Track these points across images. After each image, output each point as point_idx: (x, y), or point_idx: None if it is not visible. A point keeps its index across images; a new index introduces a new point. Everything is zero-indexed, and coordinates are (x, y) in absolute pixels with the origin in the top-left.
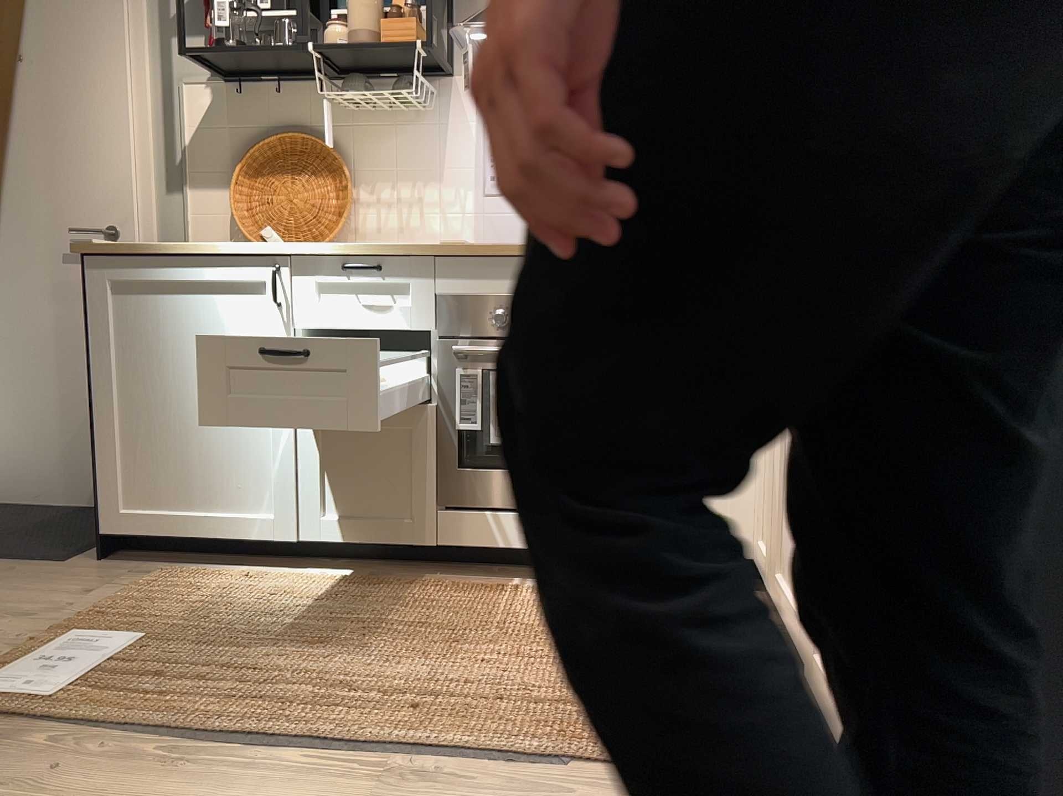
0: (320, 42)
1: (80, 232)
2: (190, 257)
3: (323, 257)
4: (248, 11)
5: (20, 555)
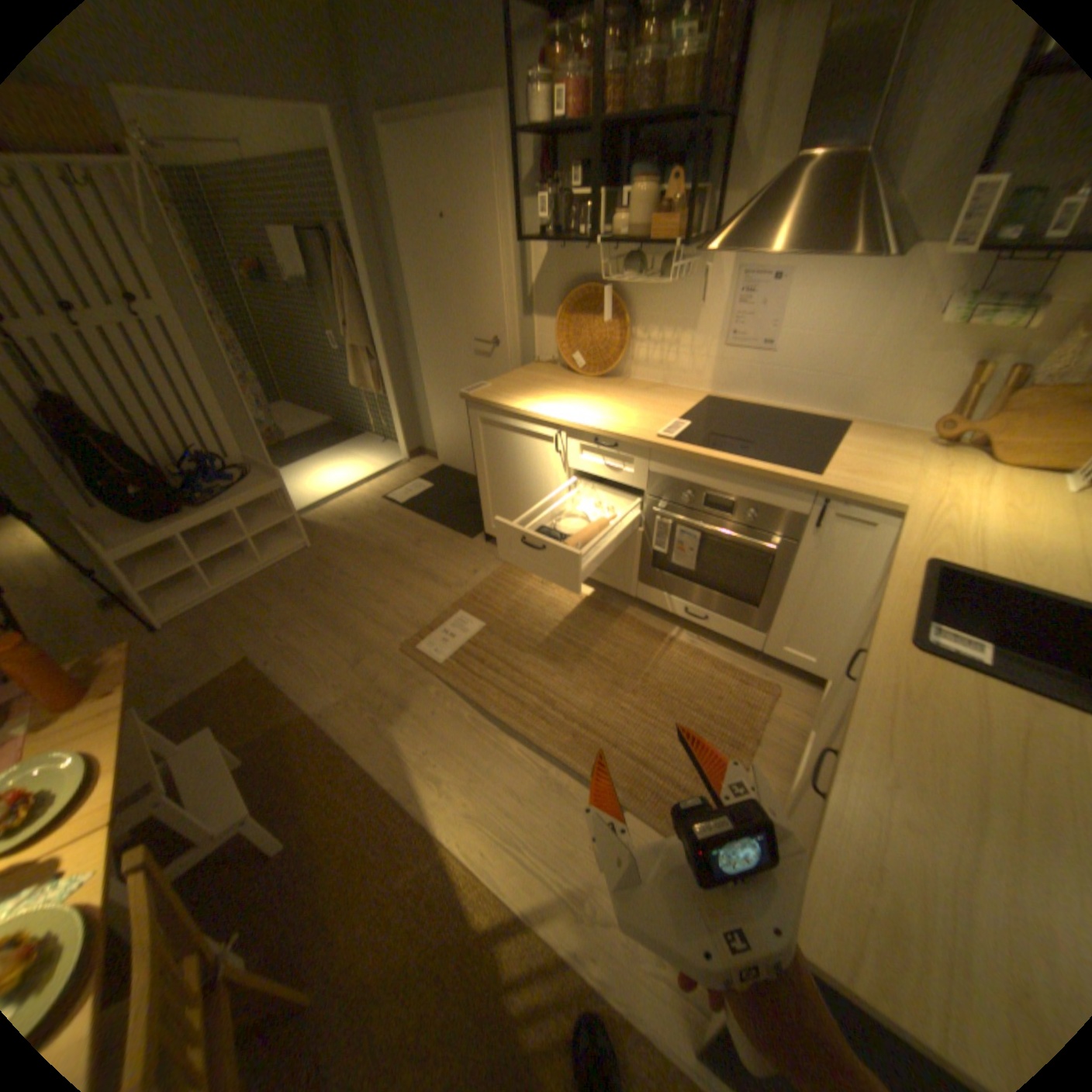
0: (614, 212)
1: (478, 342)
2: (514, 414)
3: (583, 432)
4: (568, 178)
5: (456, 527)
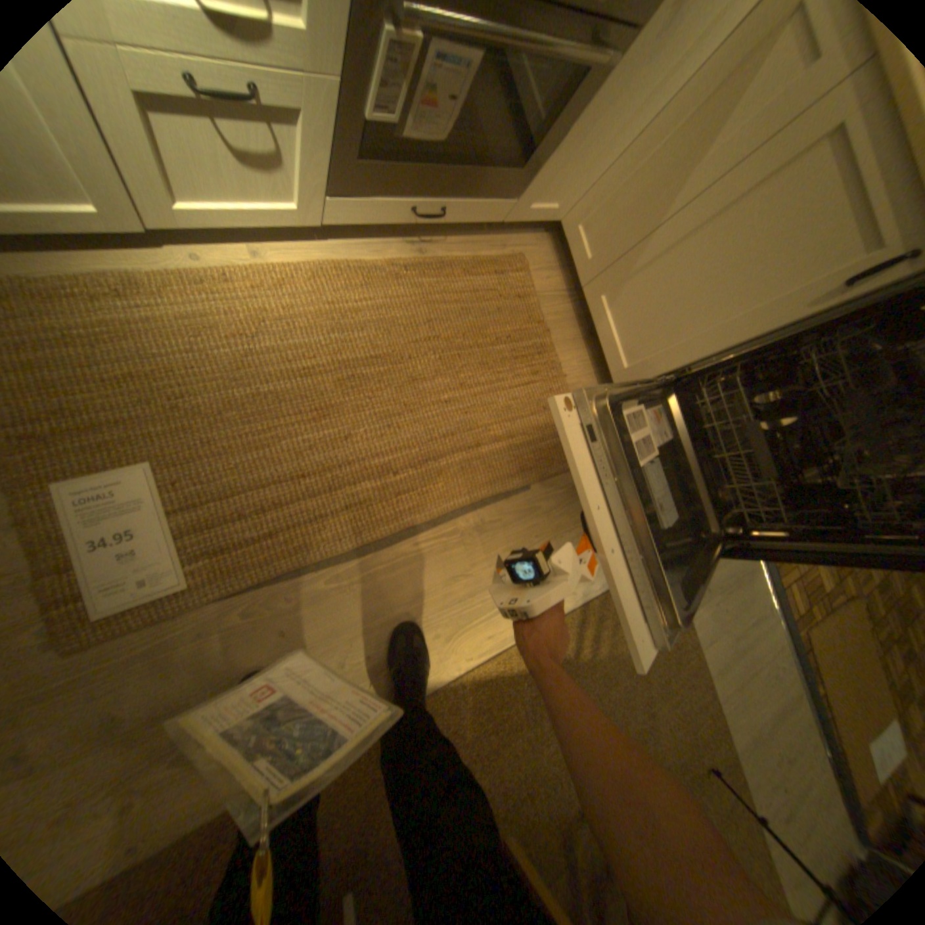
0: None
1: None
2: None
3: None
4: None
5: None
